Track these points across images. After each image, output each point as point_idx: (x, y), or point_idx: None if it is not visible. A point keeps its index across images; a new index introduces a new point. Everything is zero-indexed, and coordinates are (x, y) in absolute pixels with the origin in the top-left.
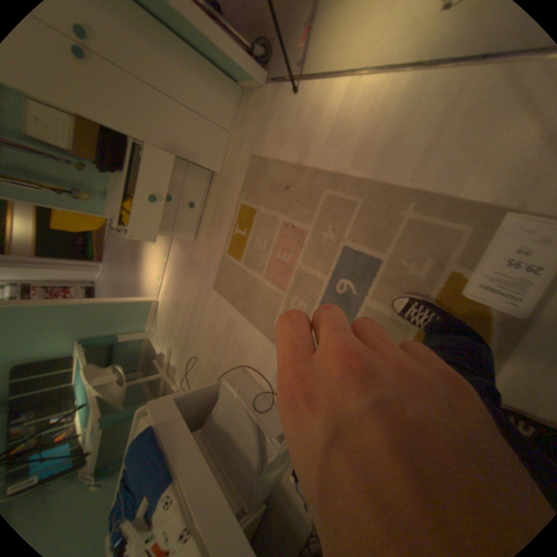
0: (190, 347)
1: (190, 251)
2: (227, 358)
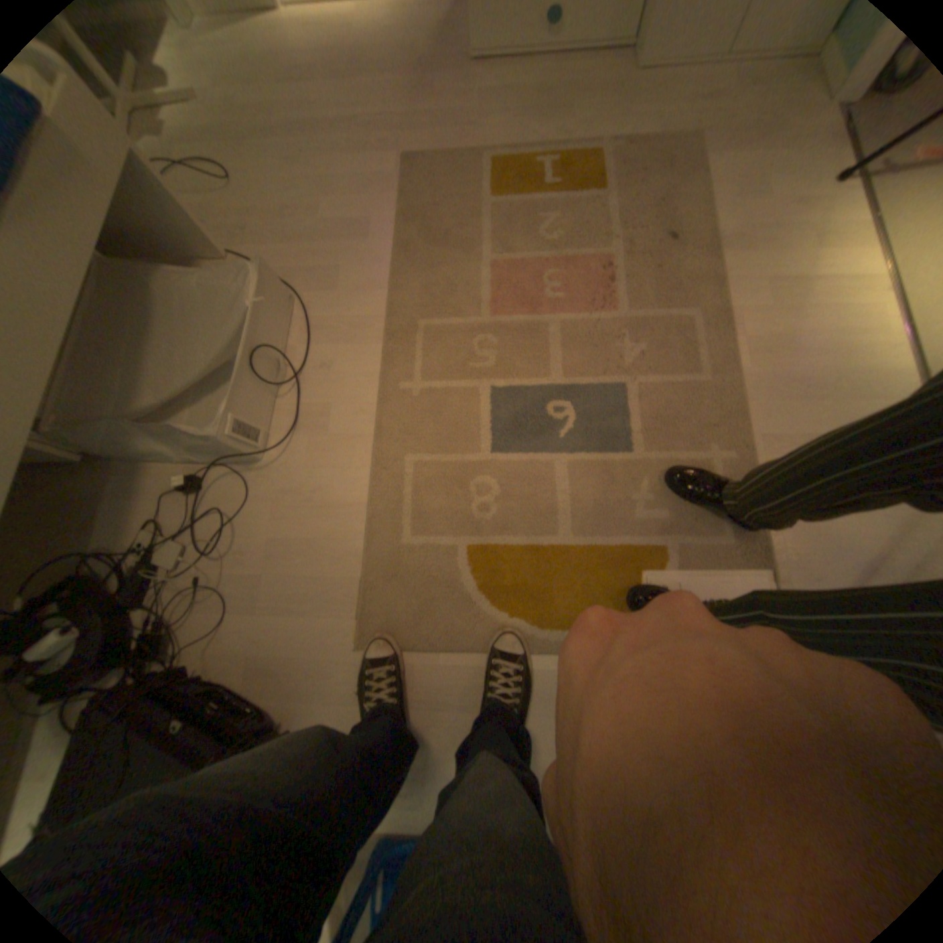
0: (240, 156)
1: (445, 66)
2: (286, 256)
